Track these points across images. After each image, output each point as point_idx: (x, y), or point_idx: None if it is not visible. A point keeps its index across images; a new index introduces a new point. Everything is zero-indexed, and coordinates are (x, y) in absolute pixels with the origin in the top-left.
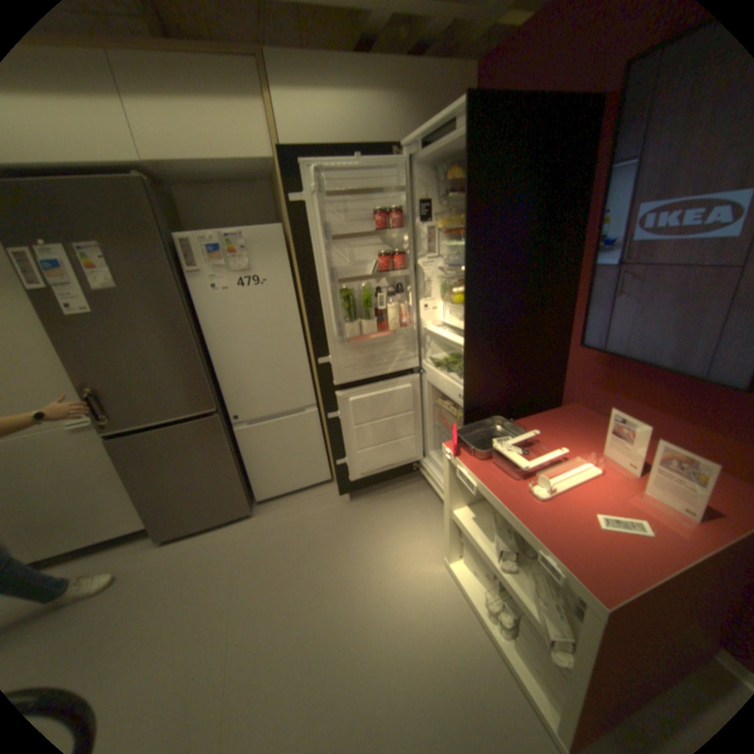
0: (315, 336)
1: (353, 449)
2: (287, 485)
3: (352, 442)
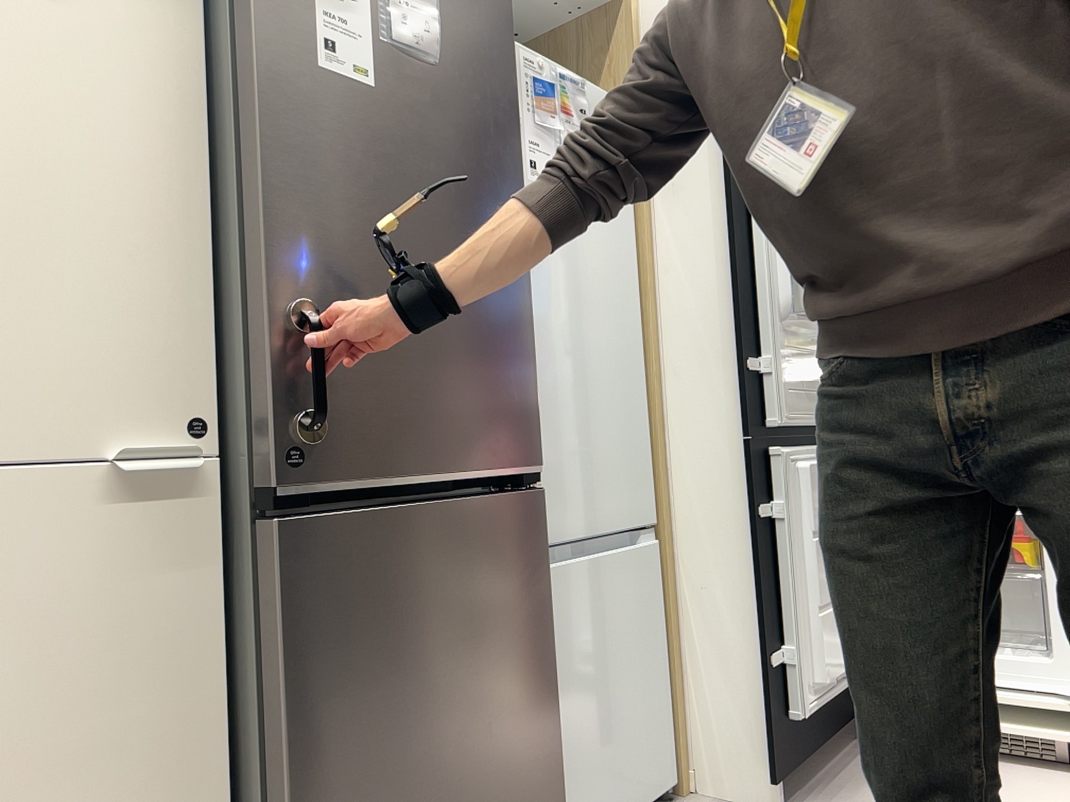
0: (747, 305)
1: (806, 612)
2: (610, 801)
3: (804, 591)
